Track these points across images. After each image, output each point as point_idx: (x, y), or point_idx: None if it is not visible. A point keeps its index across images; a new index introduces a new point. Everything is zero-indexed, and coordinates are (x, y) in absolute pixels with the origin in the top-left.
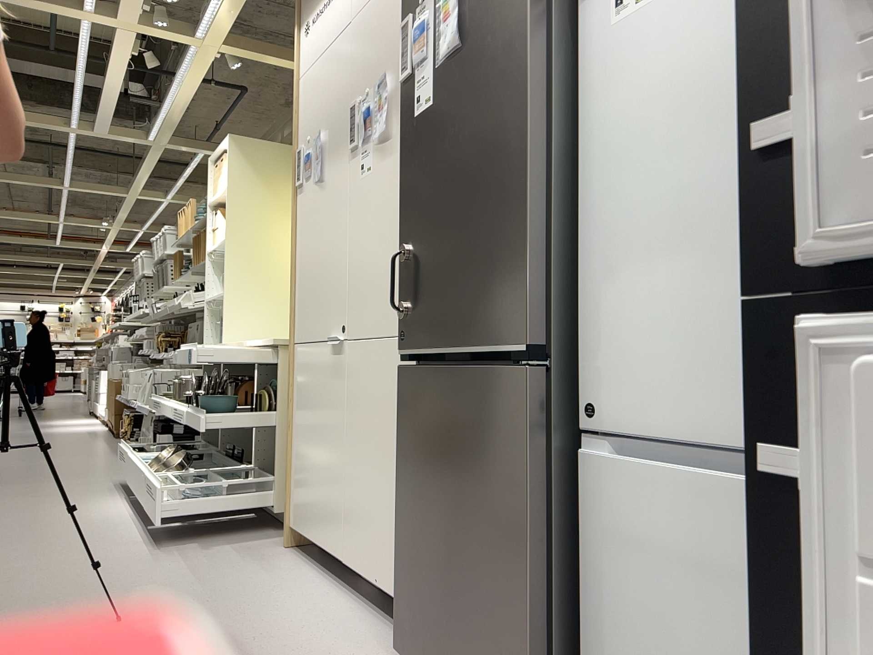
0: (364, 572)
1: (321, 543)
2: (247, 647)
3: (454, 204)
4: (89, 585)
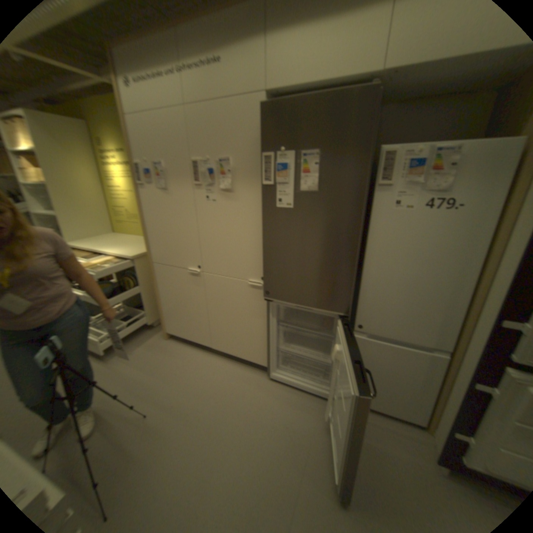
0: (226, 351)
1: (193, 340)
2: (210, 401)
3: (307, 255)
4: (96, 401)
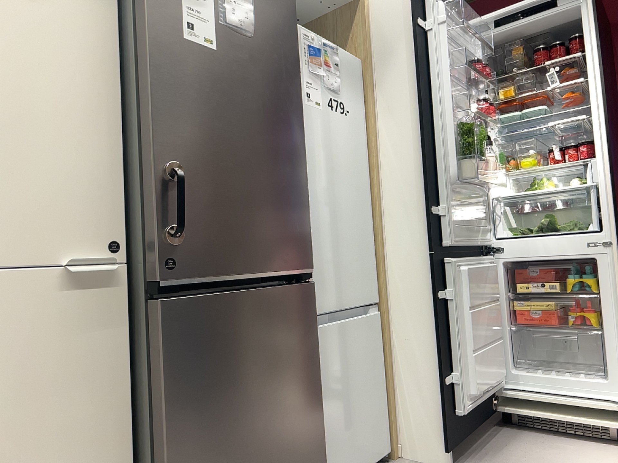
0: None
1: None
2: None
3: (248, 155)
4: None
